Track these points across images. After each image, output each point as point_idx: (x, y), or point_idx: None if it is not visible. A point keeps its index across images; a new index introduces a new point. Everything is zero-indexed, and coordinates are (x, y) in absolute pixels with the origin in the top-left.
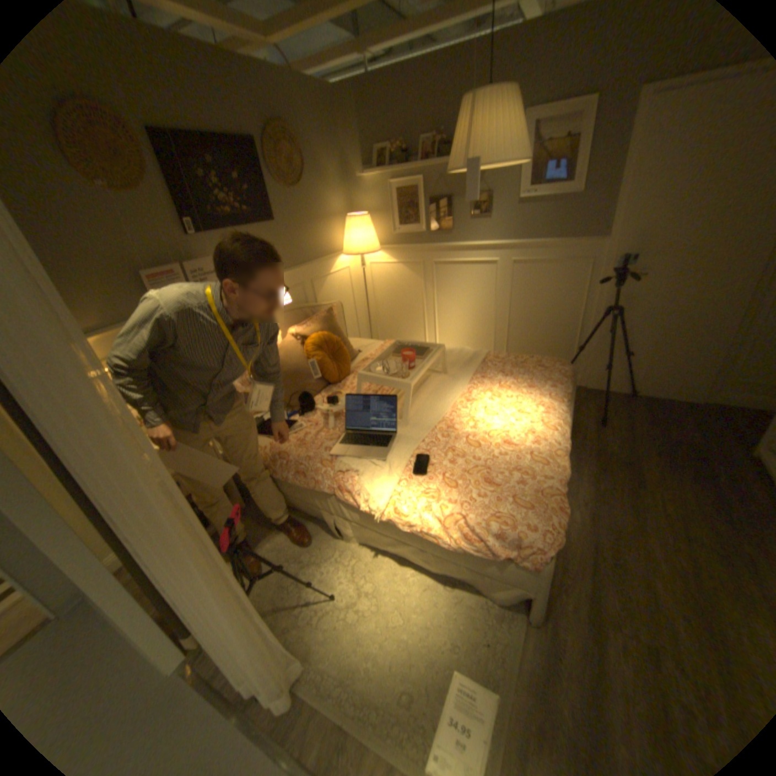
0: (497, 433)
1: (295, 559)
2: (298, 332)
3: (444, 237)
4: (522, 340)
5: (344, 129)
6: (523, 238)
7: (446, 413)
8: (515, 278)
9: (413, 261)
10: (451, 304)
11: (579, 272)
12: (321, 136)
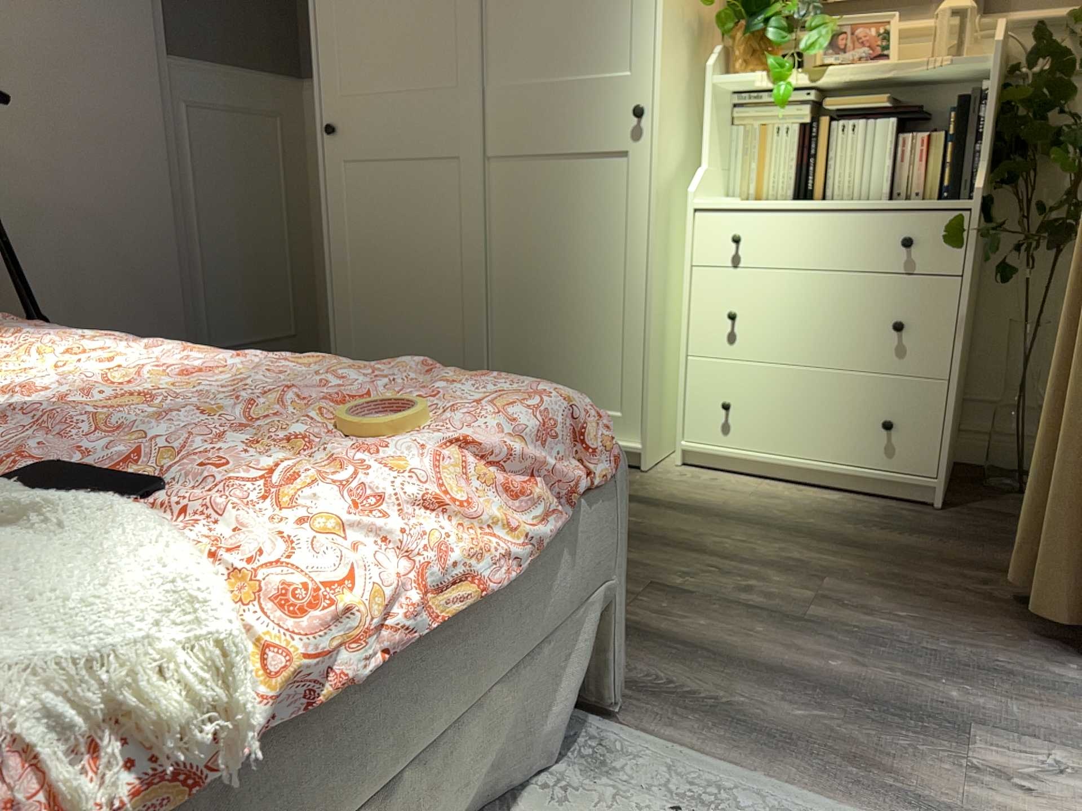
0: (114, 384)
1: None
2: None
3: None
4: None
5: None
6: None
7: None
8: None
9: None
10: None
11: None
12: None
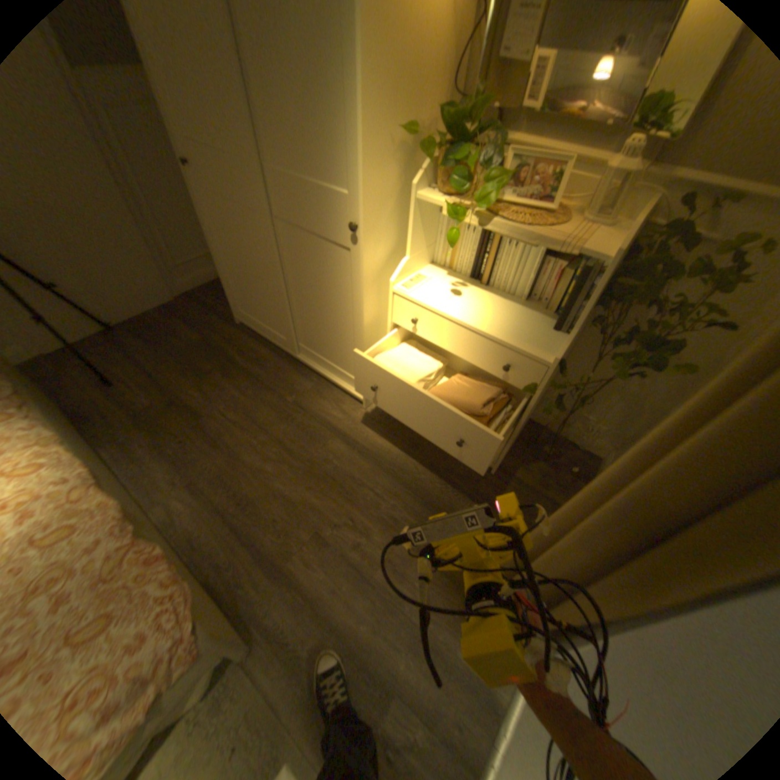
0: None
1: None
2: None
3: None
4: None
5: None
6: None
7: None
8: None
9: None
10: None
11: None
12: None
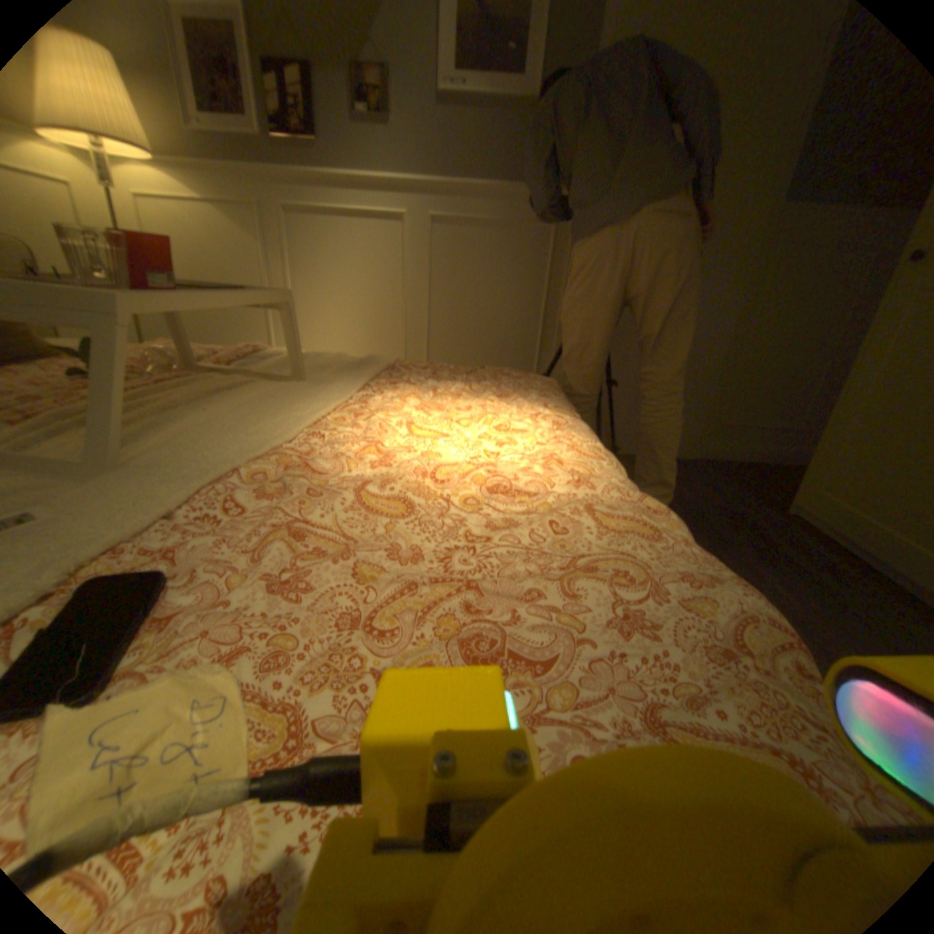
0: (459, 472)
1: None
2: None
3: (298, 152)
4: None
5: None
6: (446, 174)
7: (289, 441)
8: (435, 252)
9: (235, 200)
10: (320, 299)
11: (534, 248)
12: None
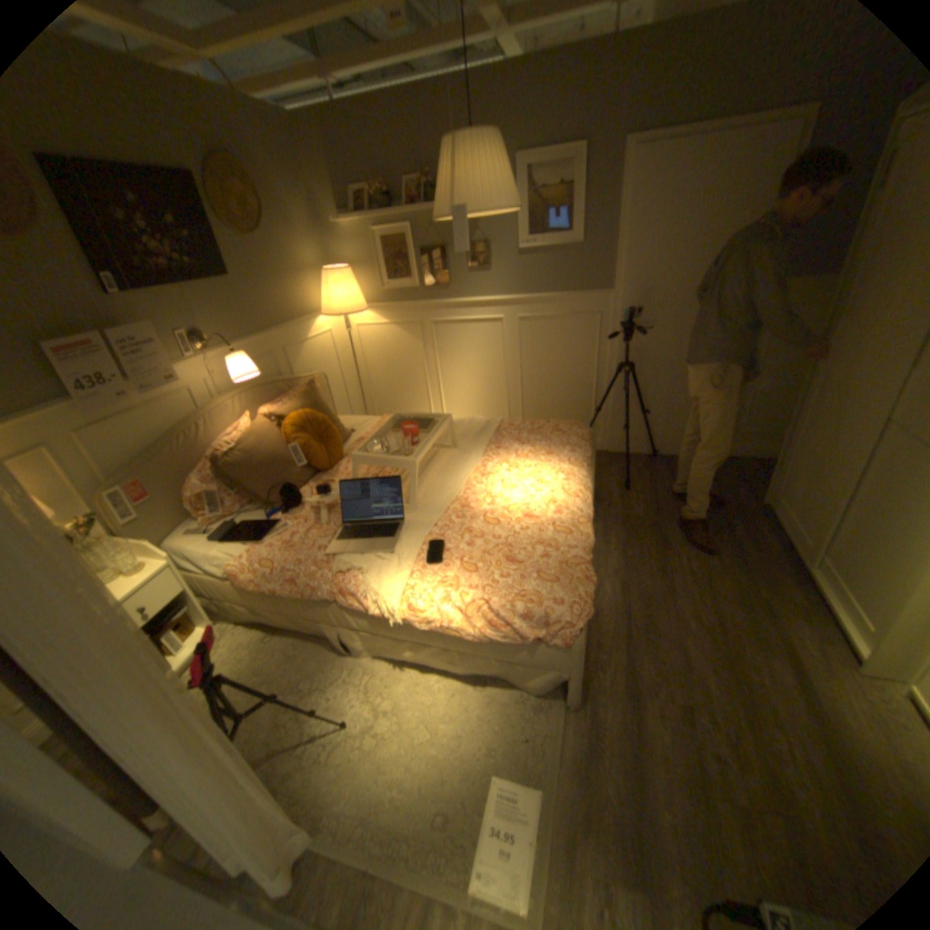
0: (516, 507)
1: (291, 689)
2: (272, 412)
3: (441, 292)
4: (537, 404)
5: (310, 166)
6: (527, 292)
7: (459, 491)
8: (523, 336)
9: (408, 321)
10: (456, 369)
11: (587, 327)
12: (281, 172)
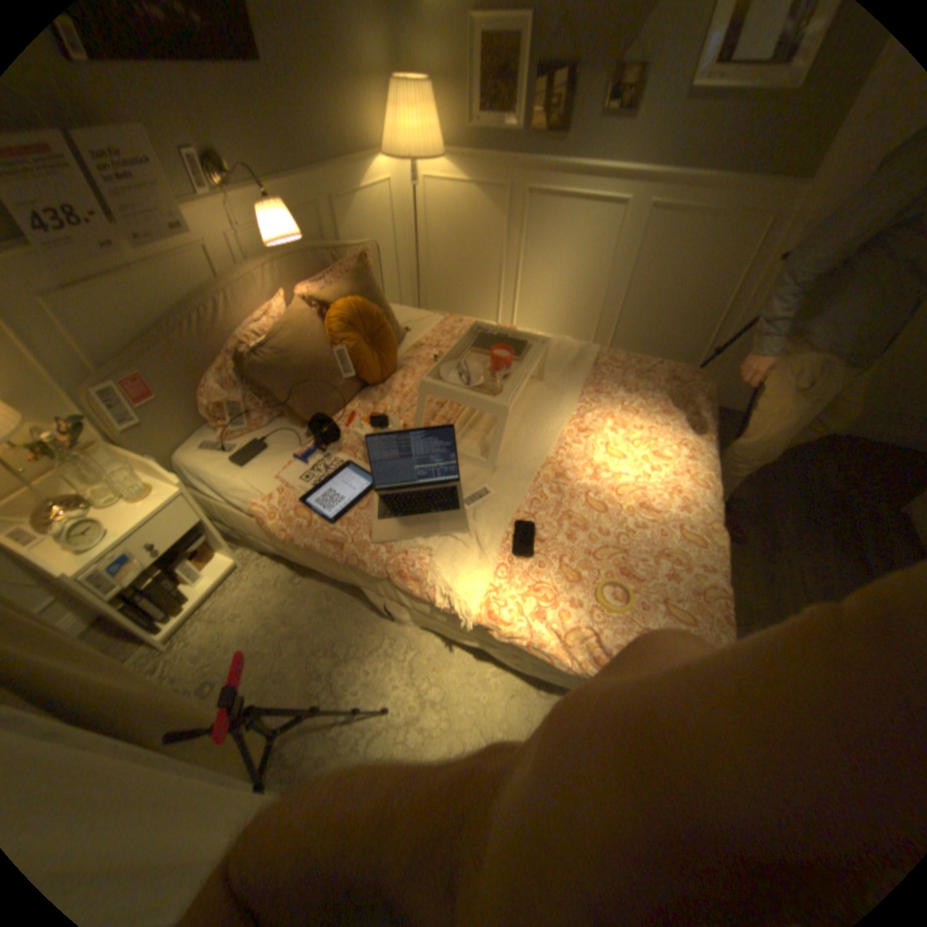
0: (631, 489)
1: (326, 650)
2: (315, 294)
3: (553, 143)
4: (638, 328)
5: None
6: (680, 163)
7: (552, 448)
8: (651, 231)
9: (496, 182)
10: (545, 263)
11: (748, 233)
12: None
